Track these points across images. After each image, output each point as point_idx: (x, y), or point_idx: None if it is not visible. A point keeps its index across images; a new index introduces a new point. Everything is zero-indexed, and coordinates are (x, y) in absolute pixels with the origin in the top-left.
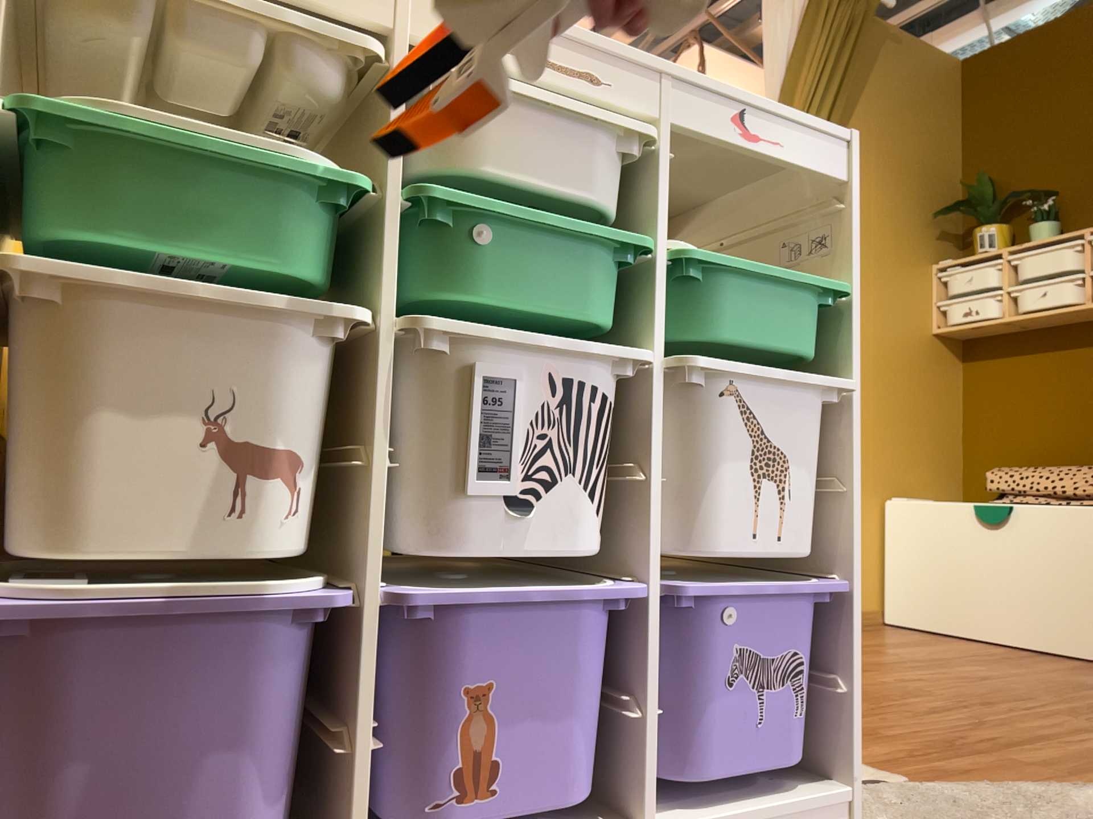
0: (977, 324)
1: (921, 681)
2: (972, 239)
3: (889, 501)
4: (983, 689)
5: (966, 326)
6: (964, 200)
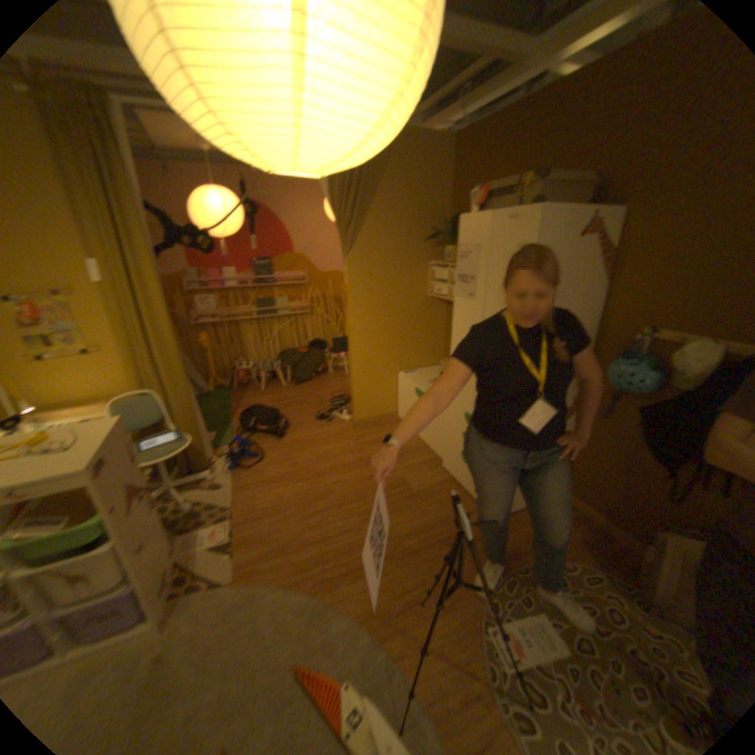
0: (442, 299)
1: (338, 489)
2: (446, 252)
3: (398, 377)
4: (354, 495)
5: (438, 298)
6: (446, 228)
